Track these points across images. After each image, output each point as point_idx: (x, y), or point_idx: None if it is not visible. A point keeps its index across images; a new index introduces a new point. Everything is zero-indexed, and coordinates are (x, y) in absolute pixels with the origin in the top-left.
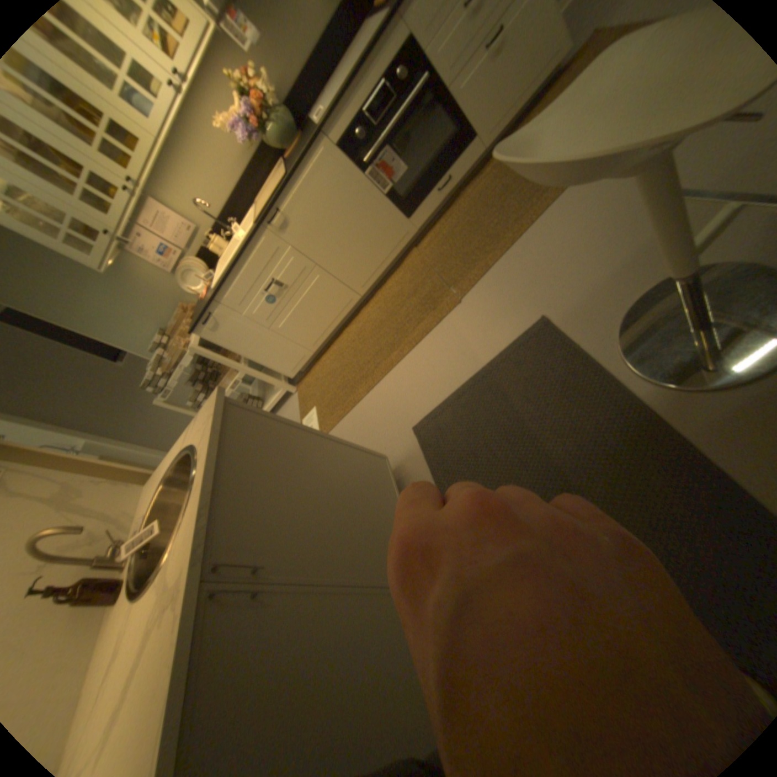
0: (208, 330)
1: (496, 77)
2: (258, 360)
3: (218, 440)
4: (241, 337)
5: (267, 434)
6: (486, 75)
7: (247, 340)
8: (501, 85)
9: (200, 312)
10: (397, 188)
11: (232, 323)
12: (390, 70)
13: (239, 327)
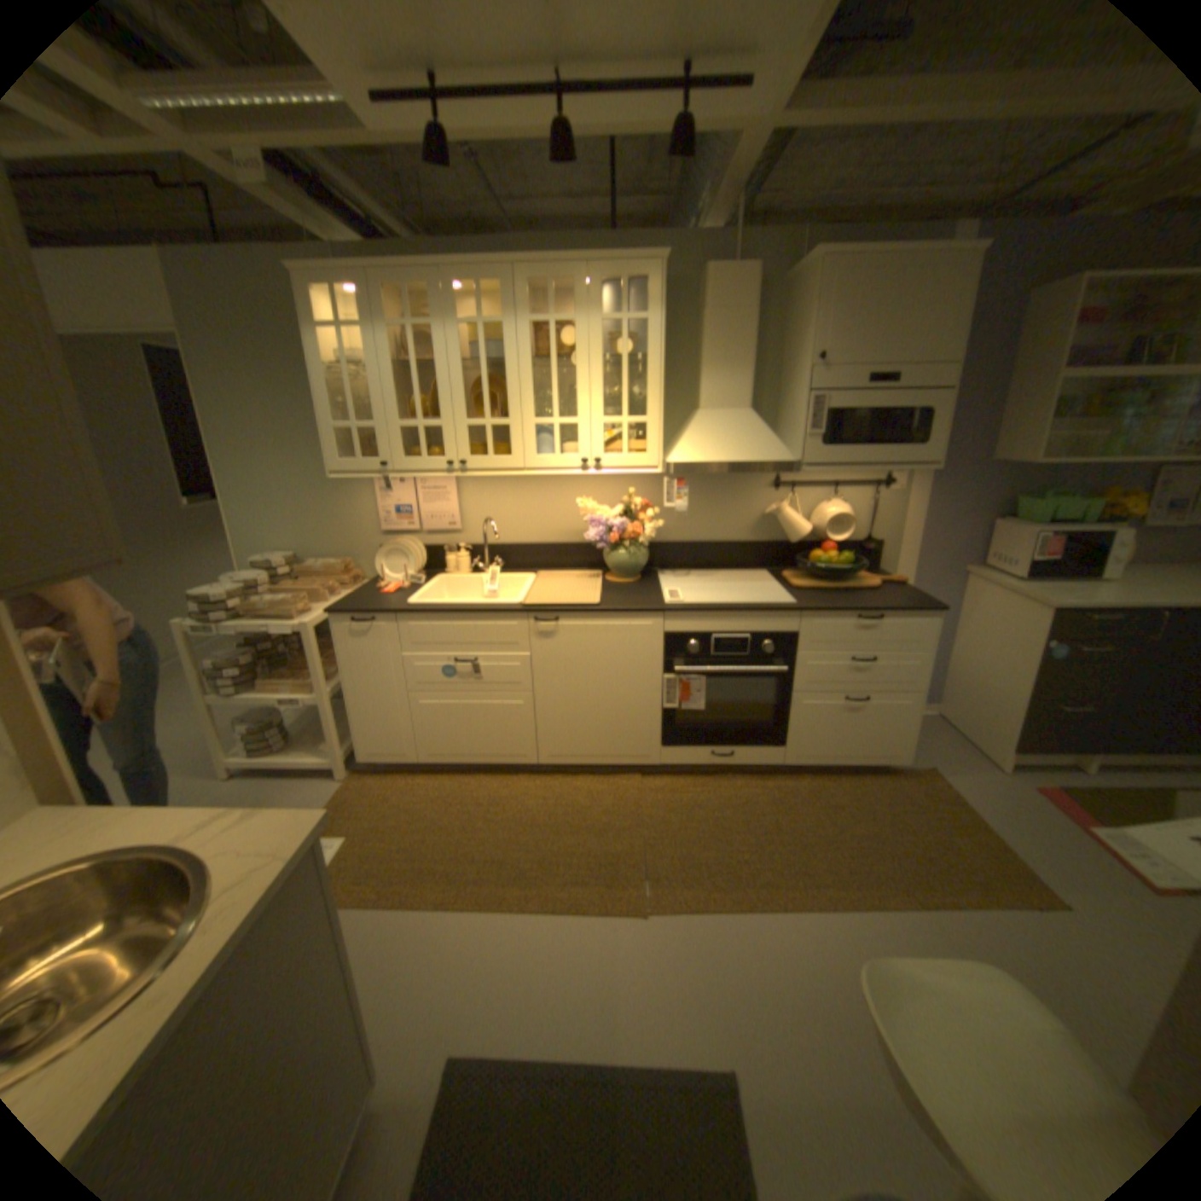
0: (345, 628)
1: (835, 726)
2: (348, 706)
3: (252, 925)
4: (367, 668)
5: (300, 941)
6: (829, 716)
7: (368, 678)
8: (834, 735)
9: (363, 605)
10: (676, 714)
11: (378, 649)
12: (759, 637)
13: (380, 659)
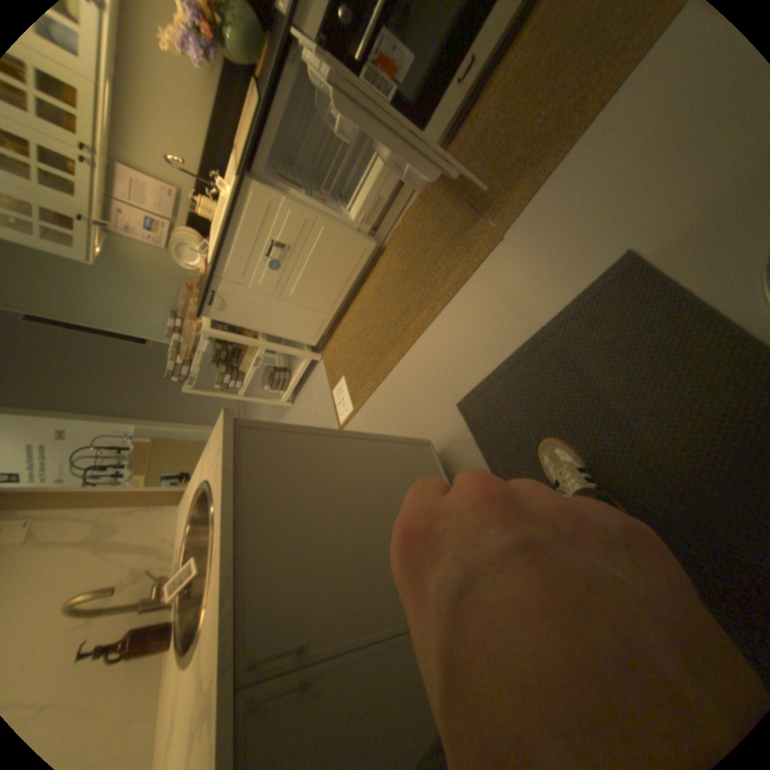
0: (216, 311)
1: None
2: (275, 334)
3: (232, 487)
4: (251, 312)
5: (291, 457)
6: None
7: (259, 315)
8: None
9: (203, 292)
10: (403, 92)
11: (239, 299)
12: None
13: (247, 302)
